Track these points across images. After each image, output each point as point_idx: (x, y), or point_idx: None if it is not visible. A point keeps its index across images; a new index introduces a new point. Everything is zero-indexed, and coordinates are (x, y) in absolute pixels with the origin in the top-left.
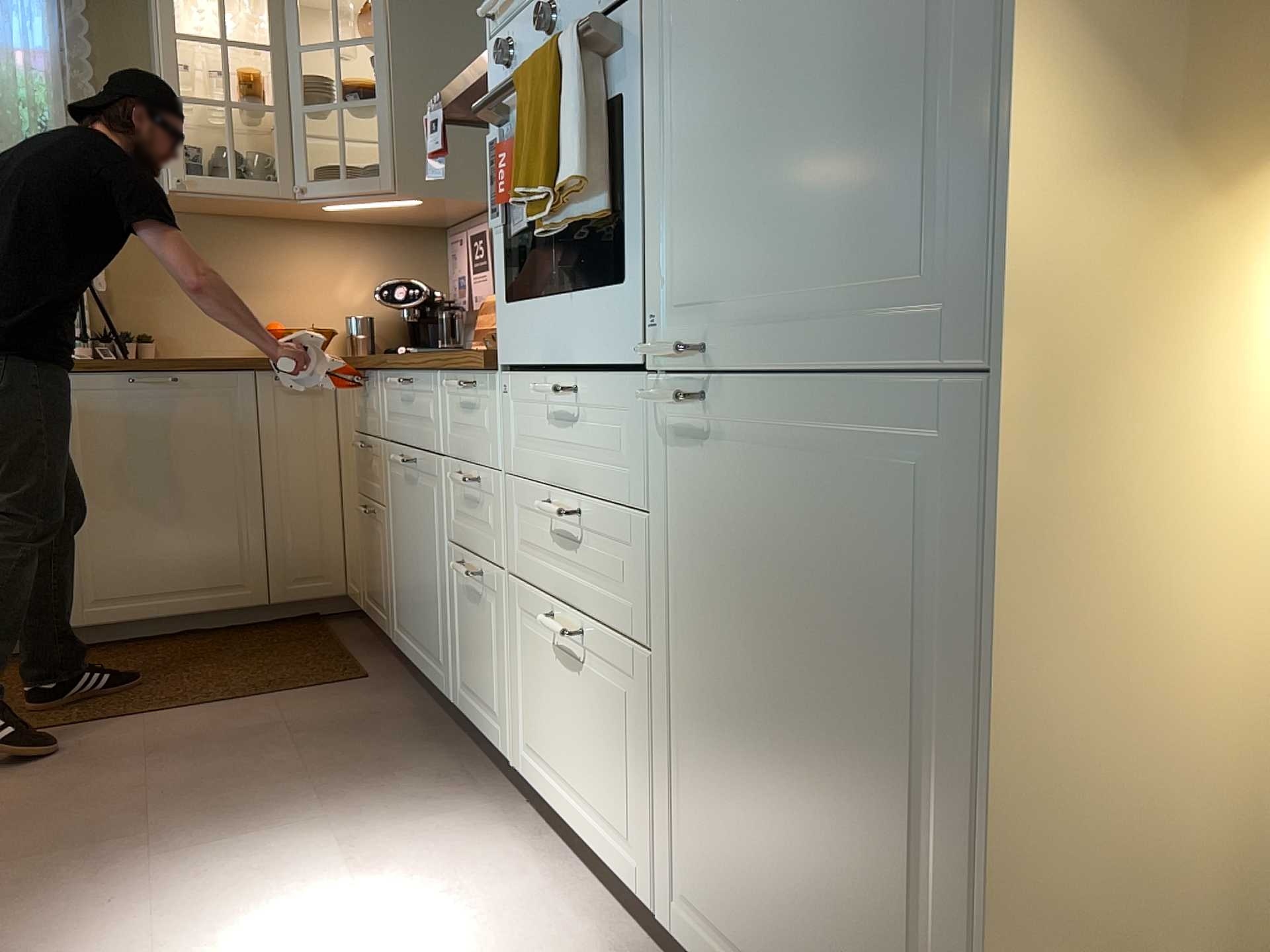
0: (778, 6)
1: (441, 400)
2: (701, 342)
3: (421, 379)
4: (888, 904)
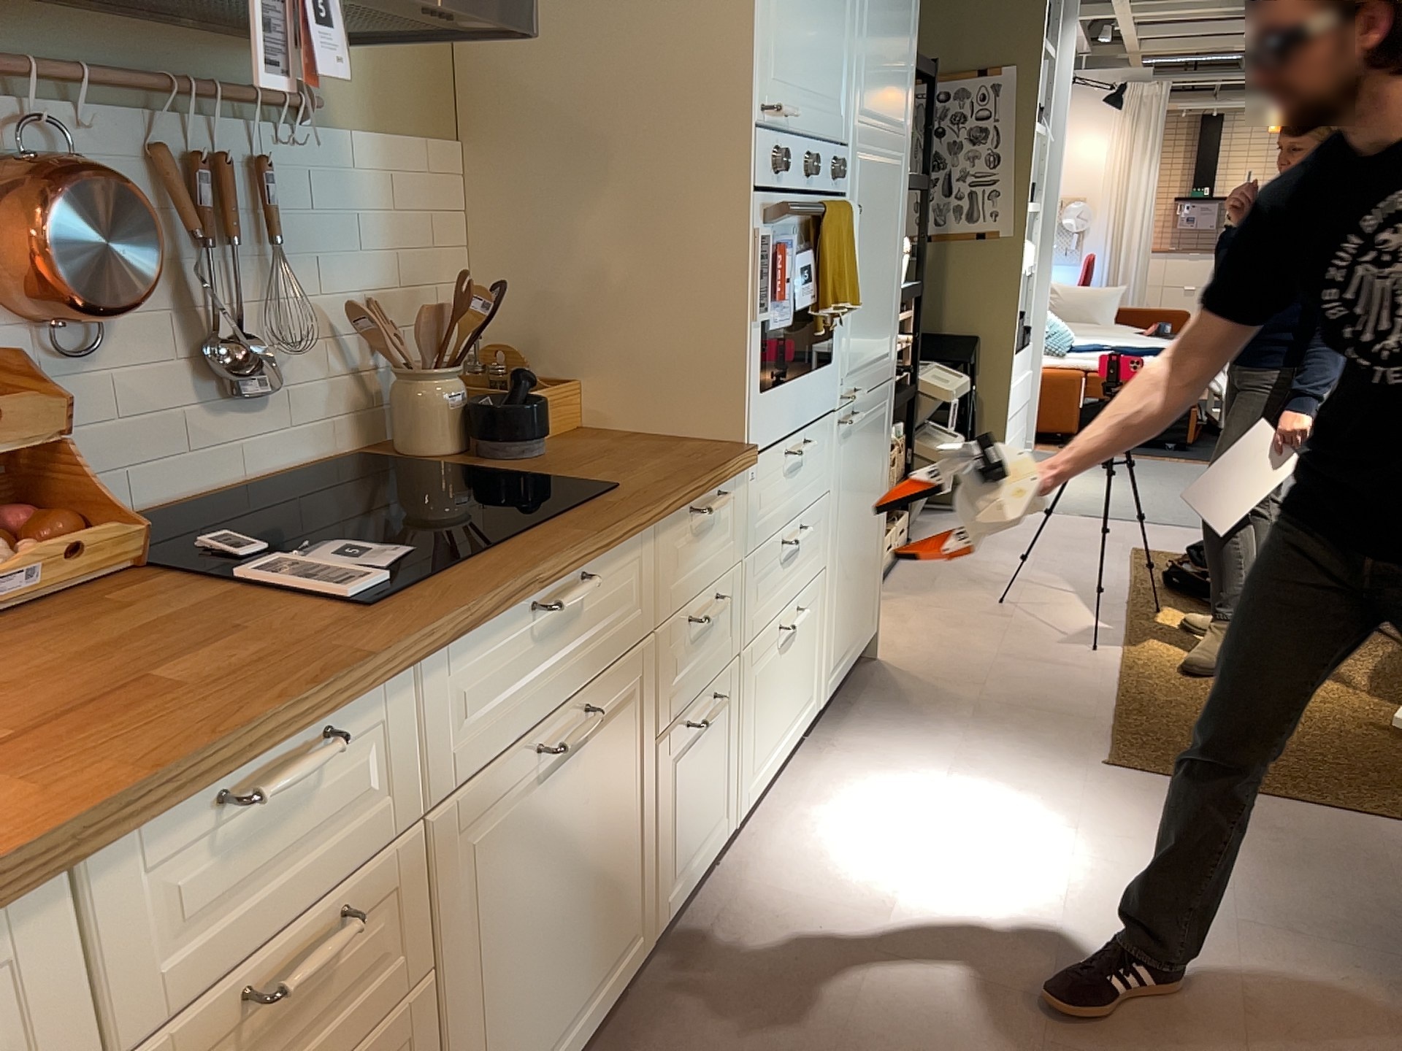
0: (876, 245)
1: (654, 557)
2: (853, 386)
3: (609, 558)
4: (872, 557)
